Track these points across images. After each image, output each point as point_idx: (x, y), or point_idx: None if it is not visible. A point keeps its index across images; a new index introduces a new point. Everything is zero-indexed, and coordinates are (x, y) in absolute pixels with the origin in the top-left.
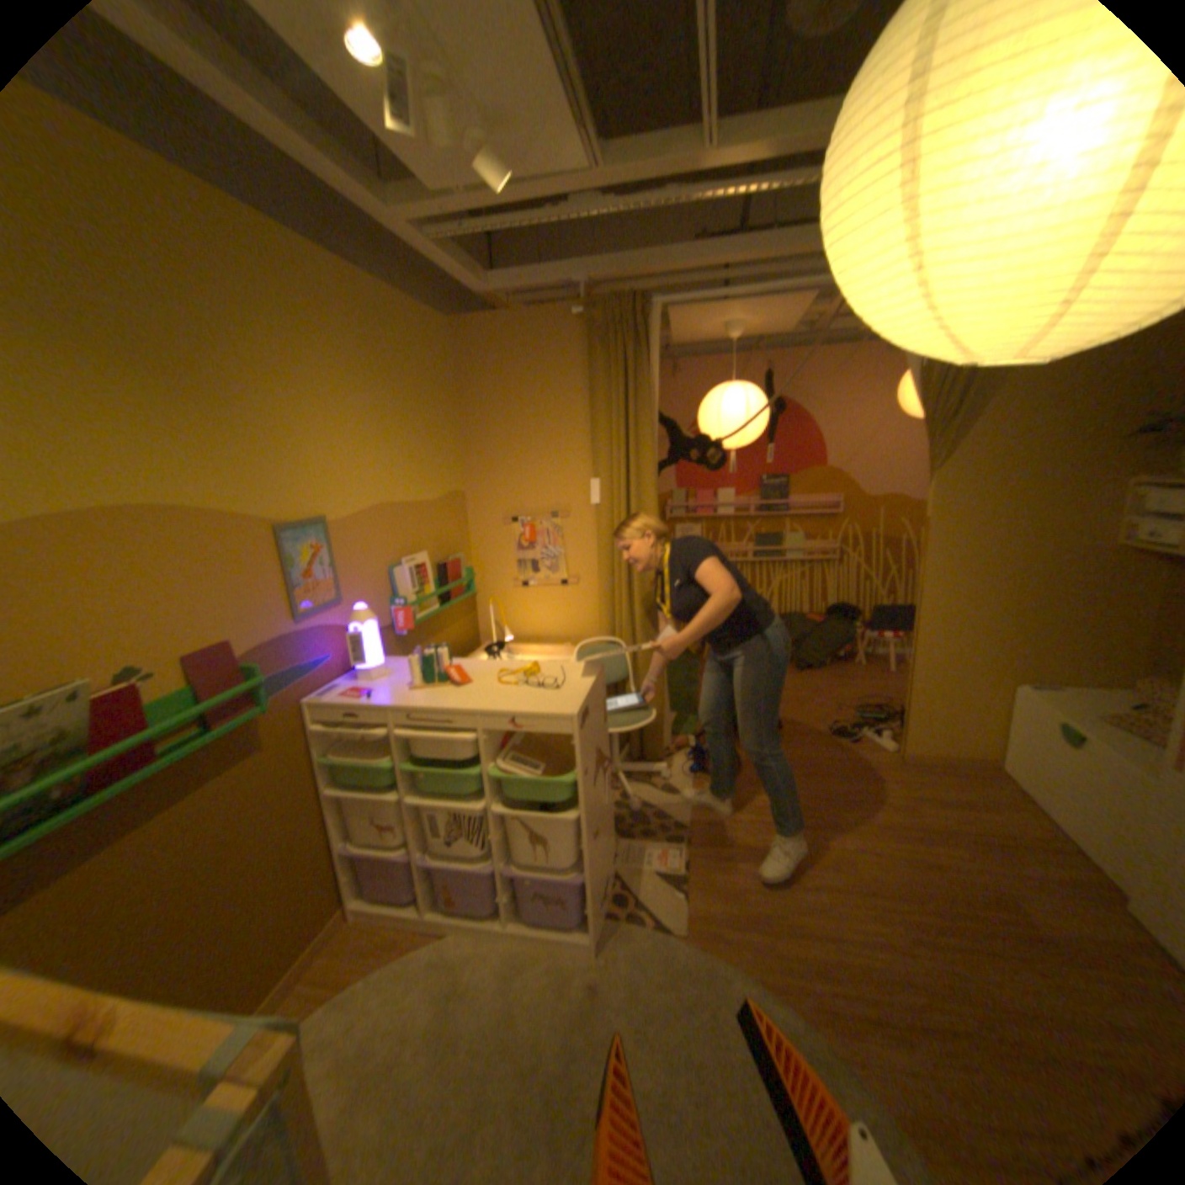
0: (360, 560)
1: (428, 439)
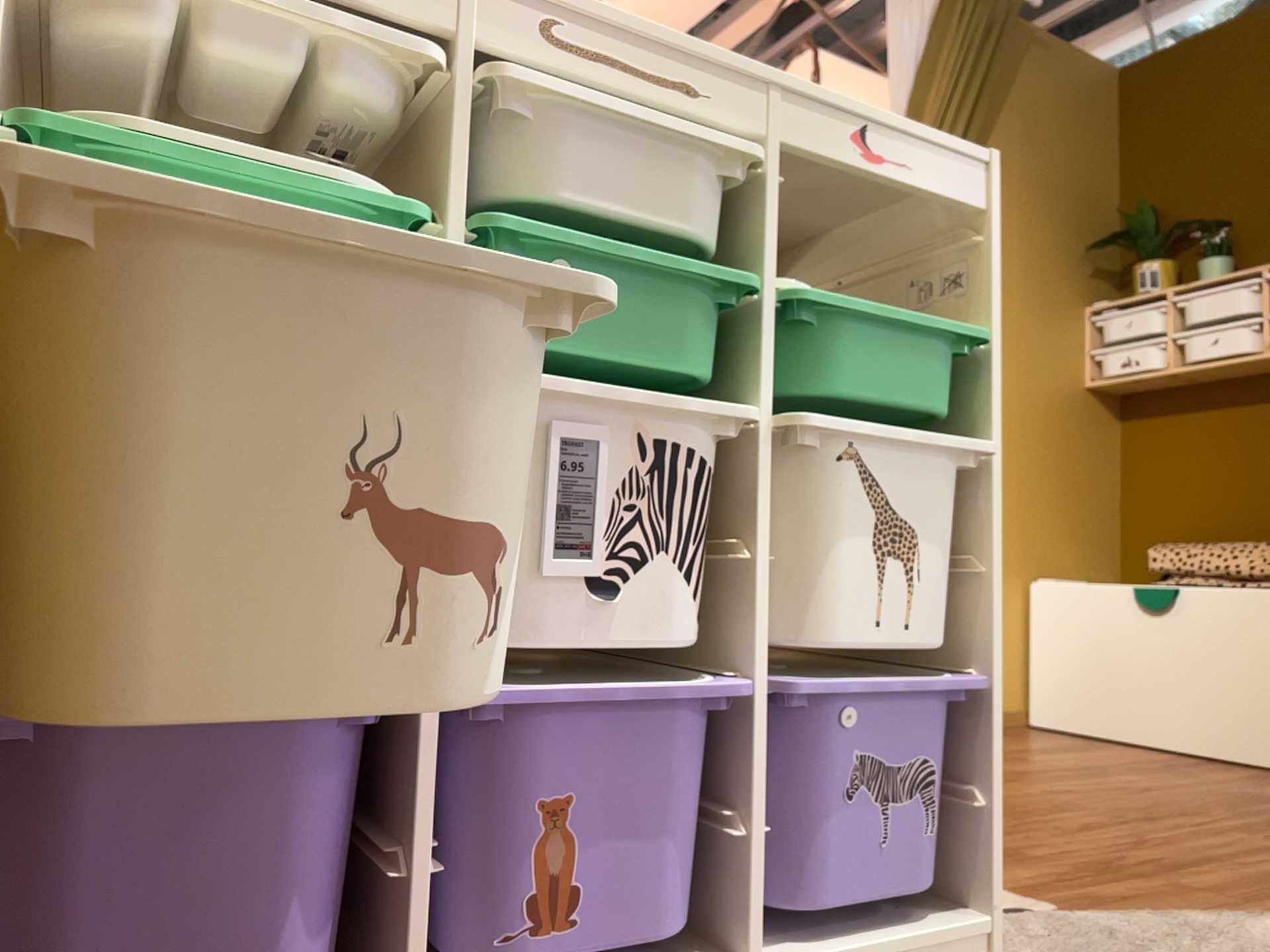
0: None
1: None
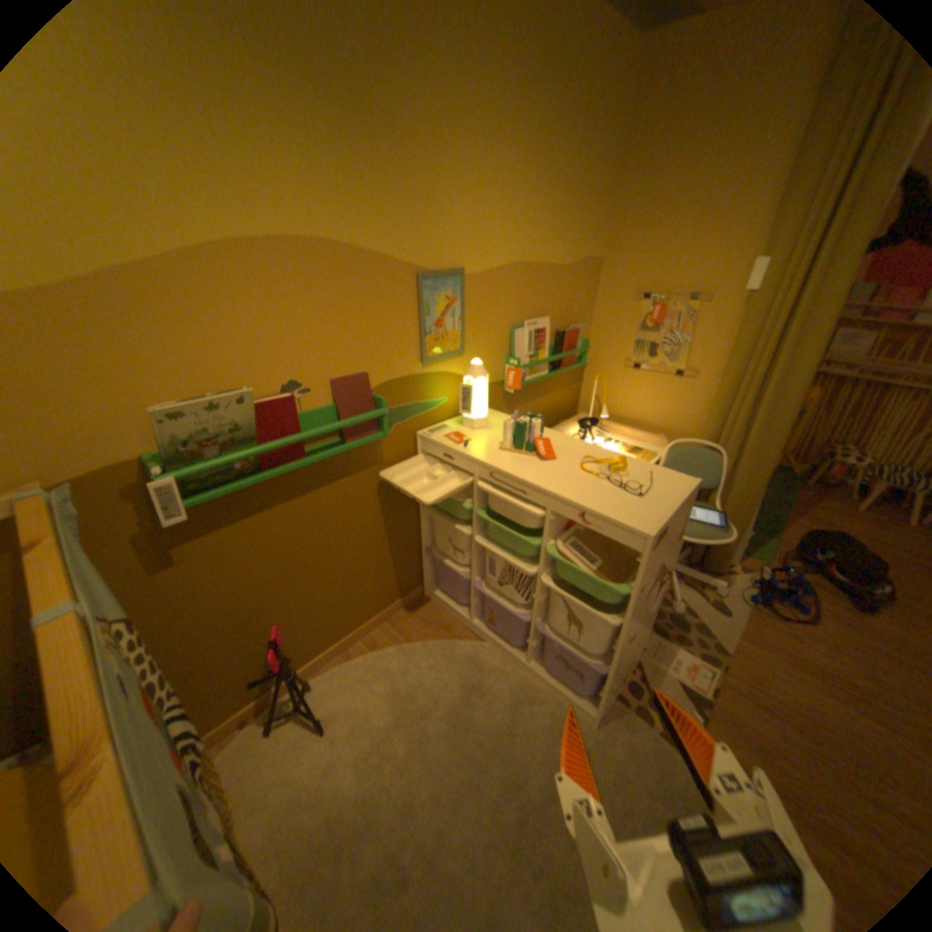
0: (486, 317)
1: (579, 195)
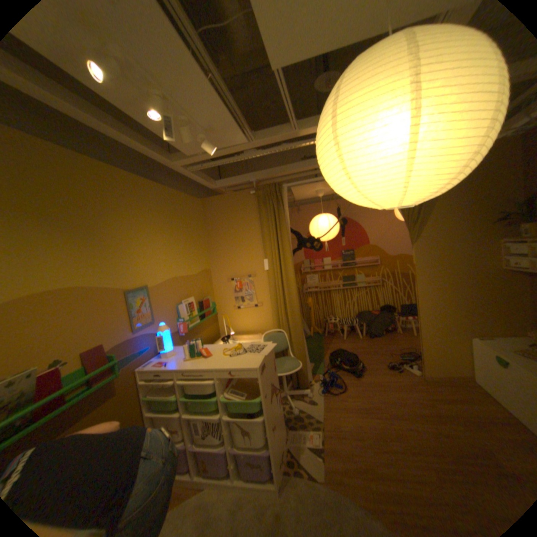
0: (163, 303)
1: (193, 248)
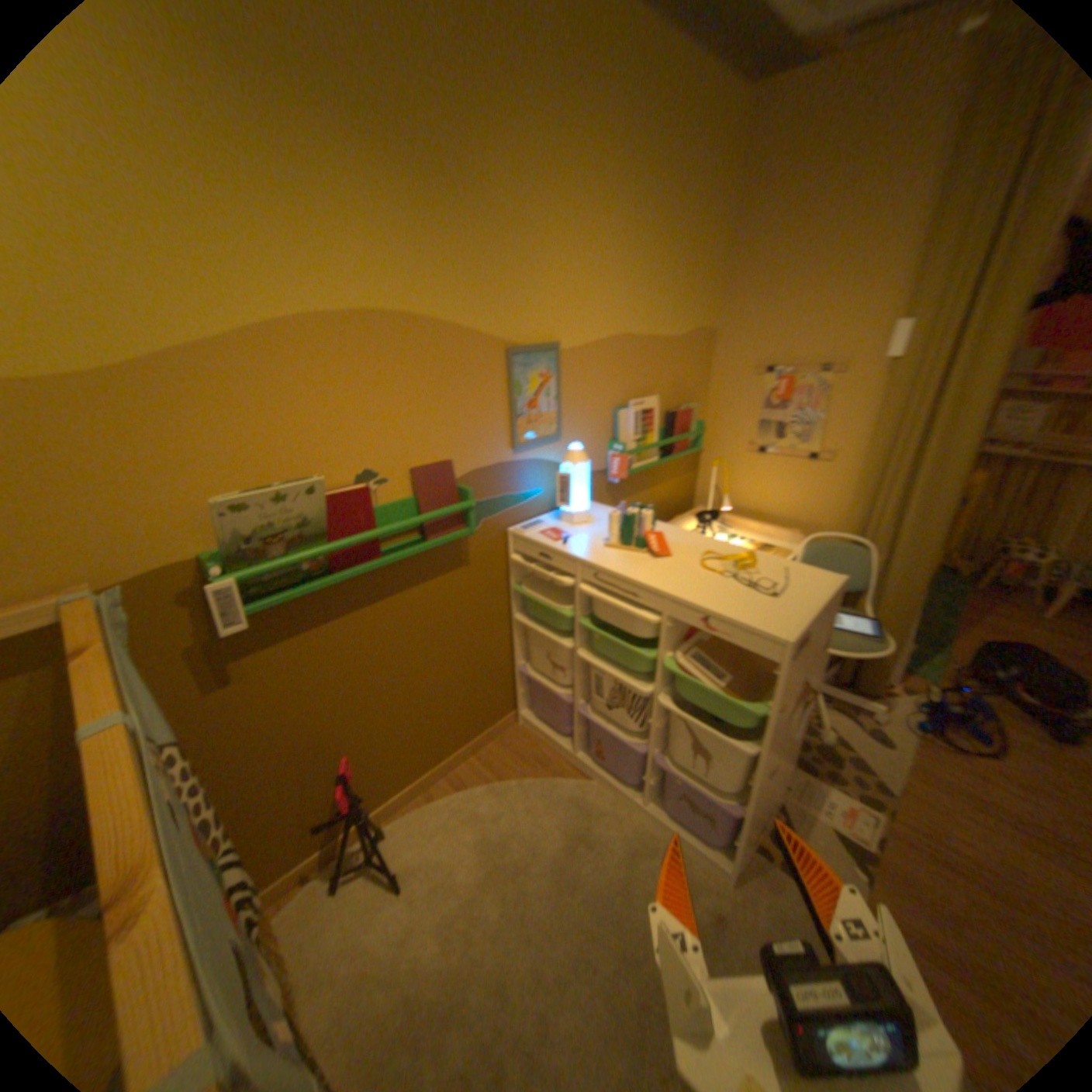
0: (584, 396)
1: (687, 259)
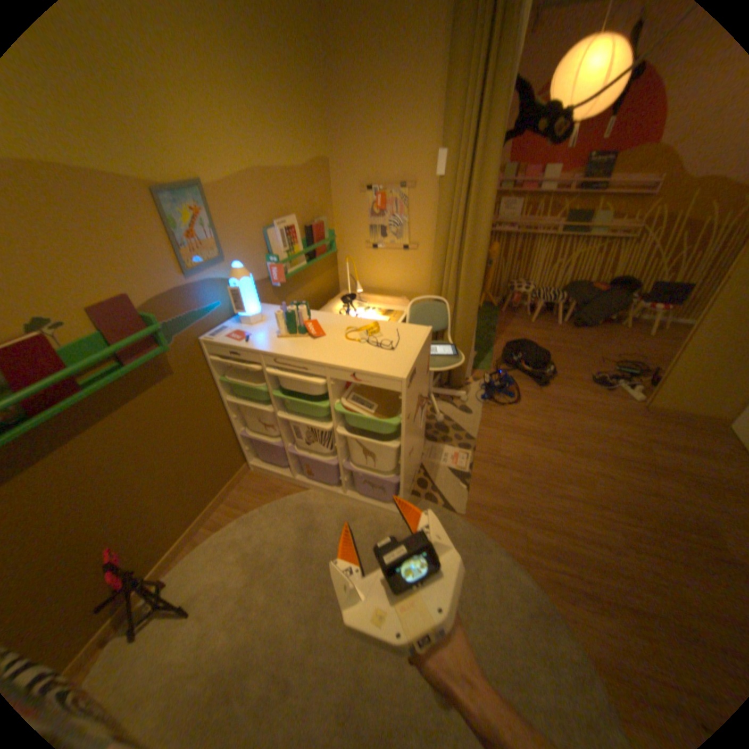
0: (236, 221)
1: (293, 100)
